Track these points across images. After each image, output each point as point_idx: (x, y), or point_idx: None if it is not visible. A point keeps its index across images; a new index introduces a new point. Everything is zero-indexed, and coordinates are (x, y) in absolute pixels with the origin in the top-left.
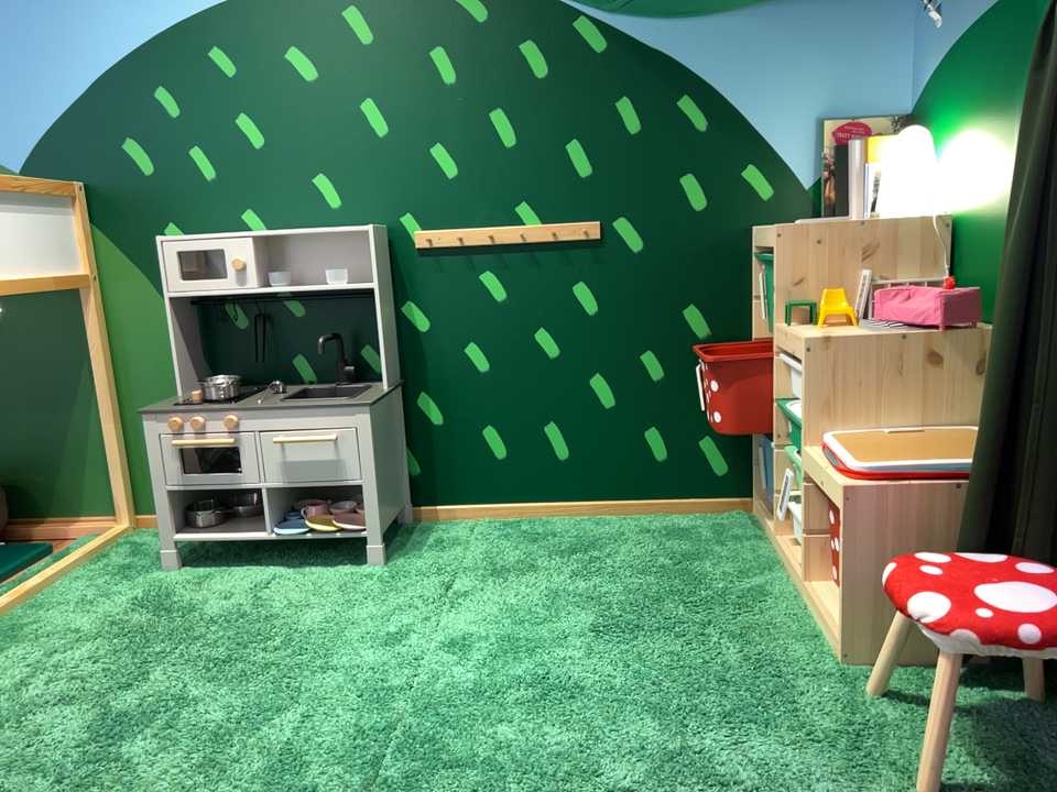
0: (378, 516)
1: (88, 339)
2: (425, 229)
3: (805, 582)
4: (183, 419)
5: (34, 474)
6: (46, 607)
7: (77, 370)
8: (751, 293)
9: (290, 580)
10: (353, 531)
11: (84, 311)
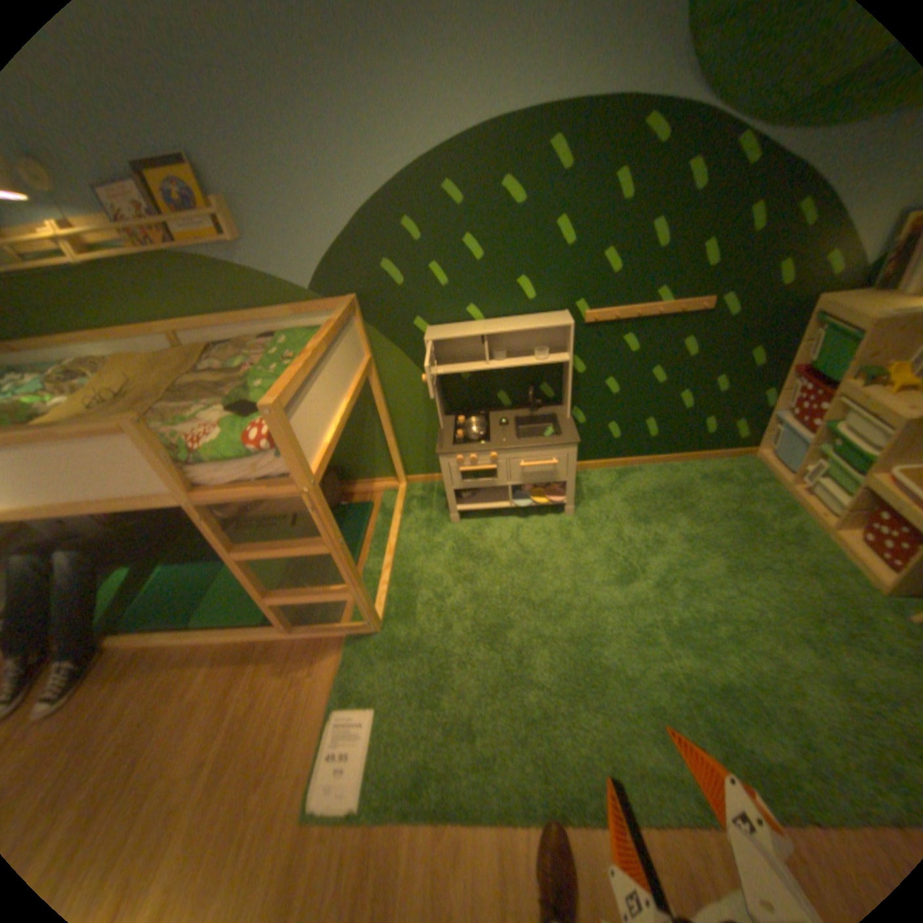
0: (573, 495)
1: (369, 391)
2: (592, 312)
3: (835, 532)
4: (464, 456)
5: (345, 462)
6: (409, 558)
7: (364, 409)
8: (801, 339)
9: (526, 528)
10: (559, 502)
11: (369, 380)
